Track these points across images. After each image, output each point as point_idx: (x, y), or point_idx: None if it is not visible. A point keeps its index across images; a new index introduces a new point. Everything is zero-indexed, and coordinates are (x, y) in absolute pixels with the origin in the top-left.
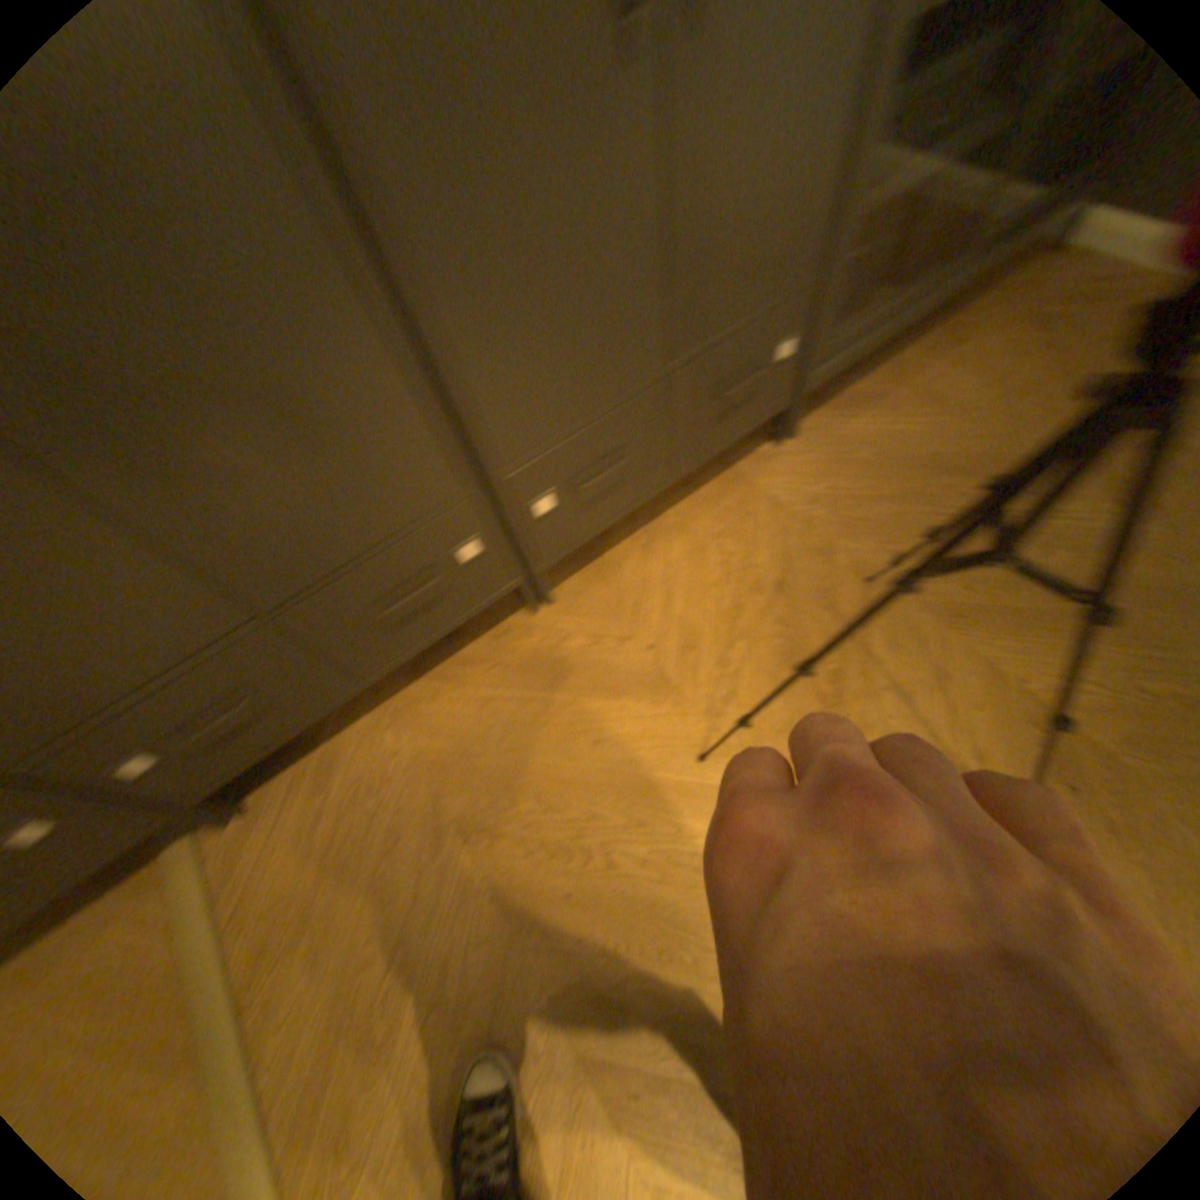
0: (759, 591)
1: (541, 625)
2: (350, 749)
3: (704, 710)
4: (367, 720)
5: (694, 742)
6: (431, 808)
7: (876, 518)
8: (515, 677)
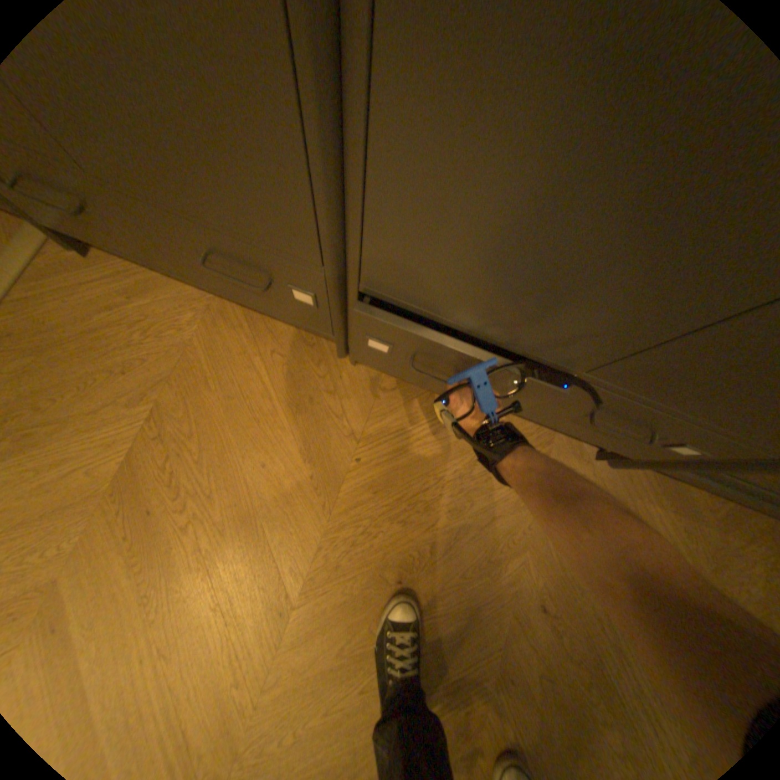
0: (446, 514)
1: (327, 365)
2: (158, 291)
3: (325, 527)
4: (185, 288)
5: (296, 533)
6: (149, 378)
7: (563, 572)
8: (275, 373)
